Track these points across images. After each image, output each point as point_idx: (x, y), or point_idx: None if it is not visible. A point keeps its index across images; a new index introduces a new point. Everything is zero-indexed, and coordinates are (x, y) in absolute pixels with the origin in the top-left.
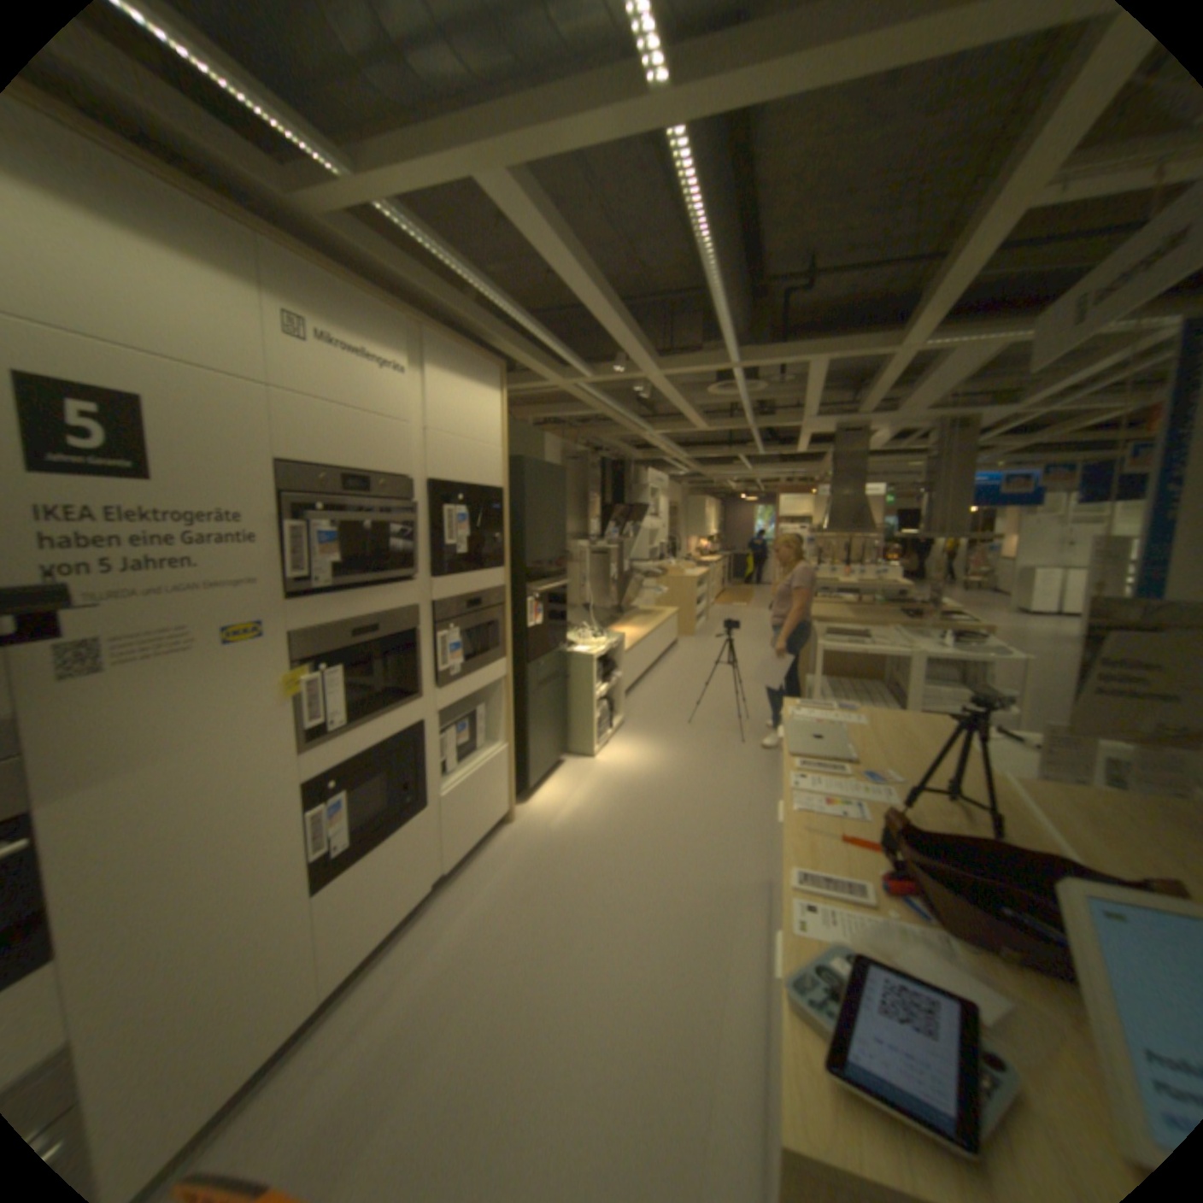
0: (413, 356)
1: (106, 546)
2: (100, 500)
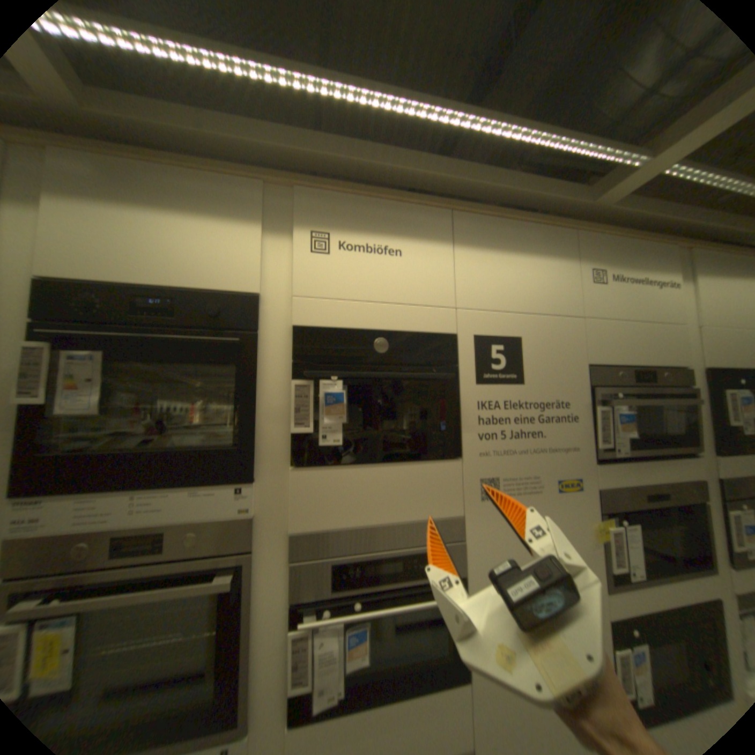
0: (684, 273)
1: (502, 423)
2: (500, 397)
